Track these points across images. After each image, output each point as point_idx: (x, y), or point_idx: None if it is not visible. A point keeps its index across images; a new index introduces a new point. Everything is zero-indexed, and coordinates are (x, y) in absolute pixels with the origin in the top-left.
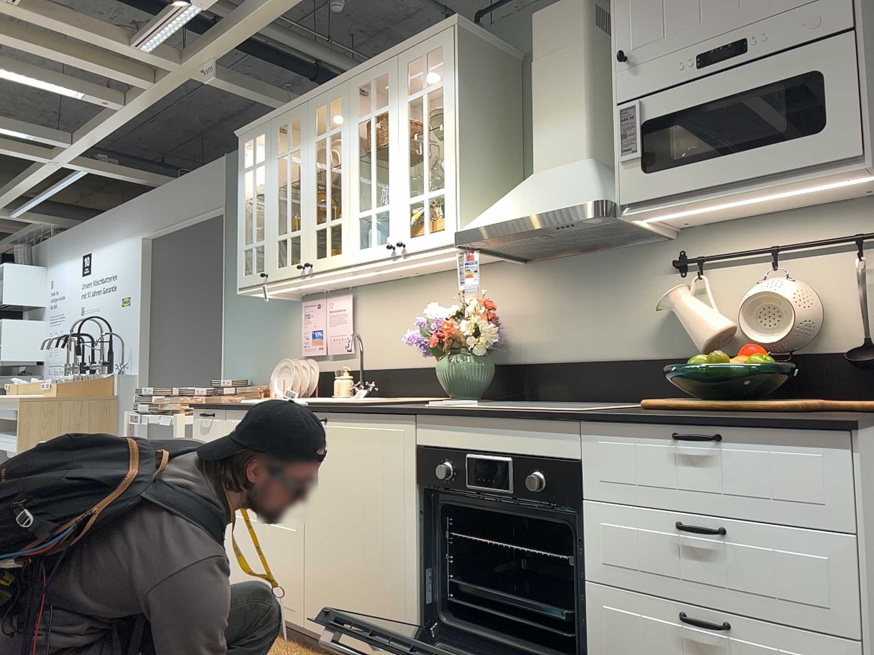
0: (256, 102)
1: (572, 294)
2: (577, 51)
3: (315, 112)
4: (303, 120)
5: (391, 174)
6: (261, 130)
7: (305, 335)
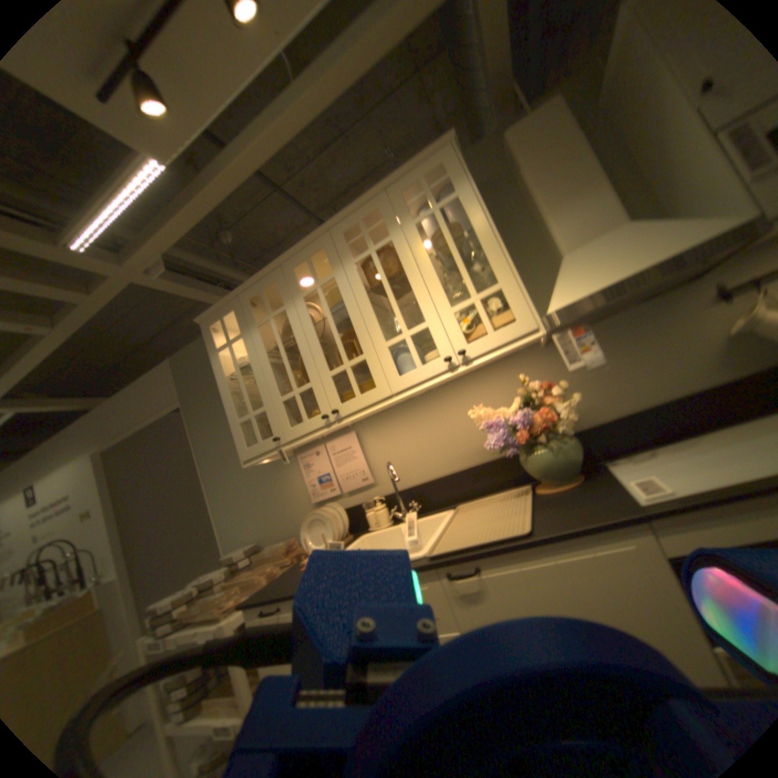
0: (195, 299)
1: (611, 353)
2: (576, 137)
3: (292, 269)
4: (278, 281)
5: (419, 291)
6: (225, 307)
7: (311, 483)
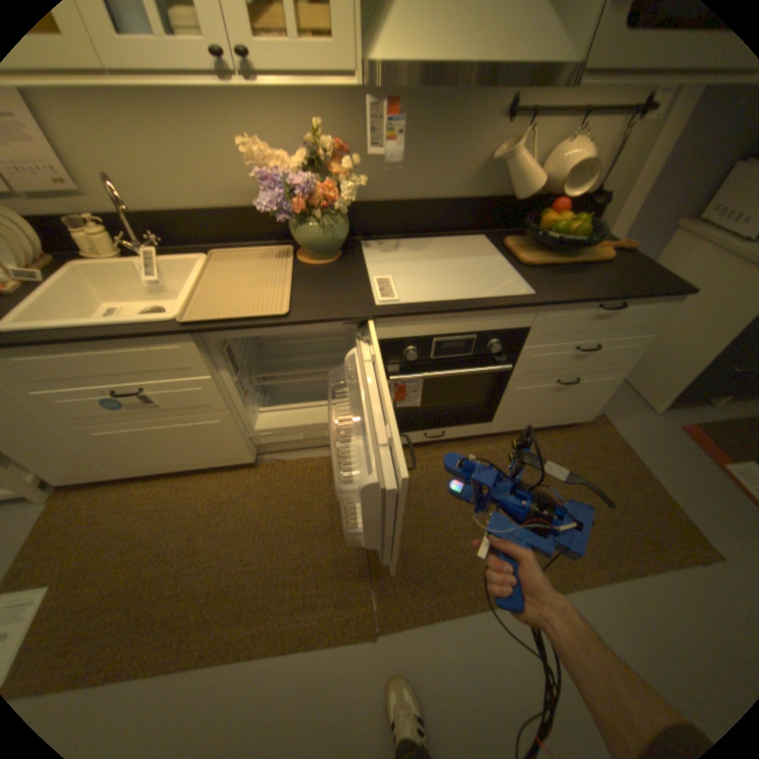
0: None
1: (408, 129)
2: None
3: None
4: None
5: None
6: None
7: None
